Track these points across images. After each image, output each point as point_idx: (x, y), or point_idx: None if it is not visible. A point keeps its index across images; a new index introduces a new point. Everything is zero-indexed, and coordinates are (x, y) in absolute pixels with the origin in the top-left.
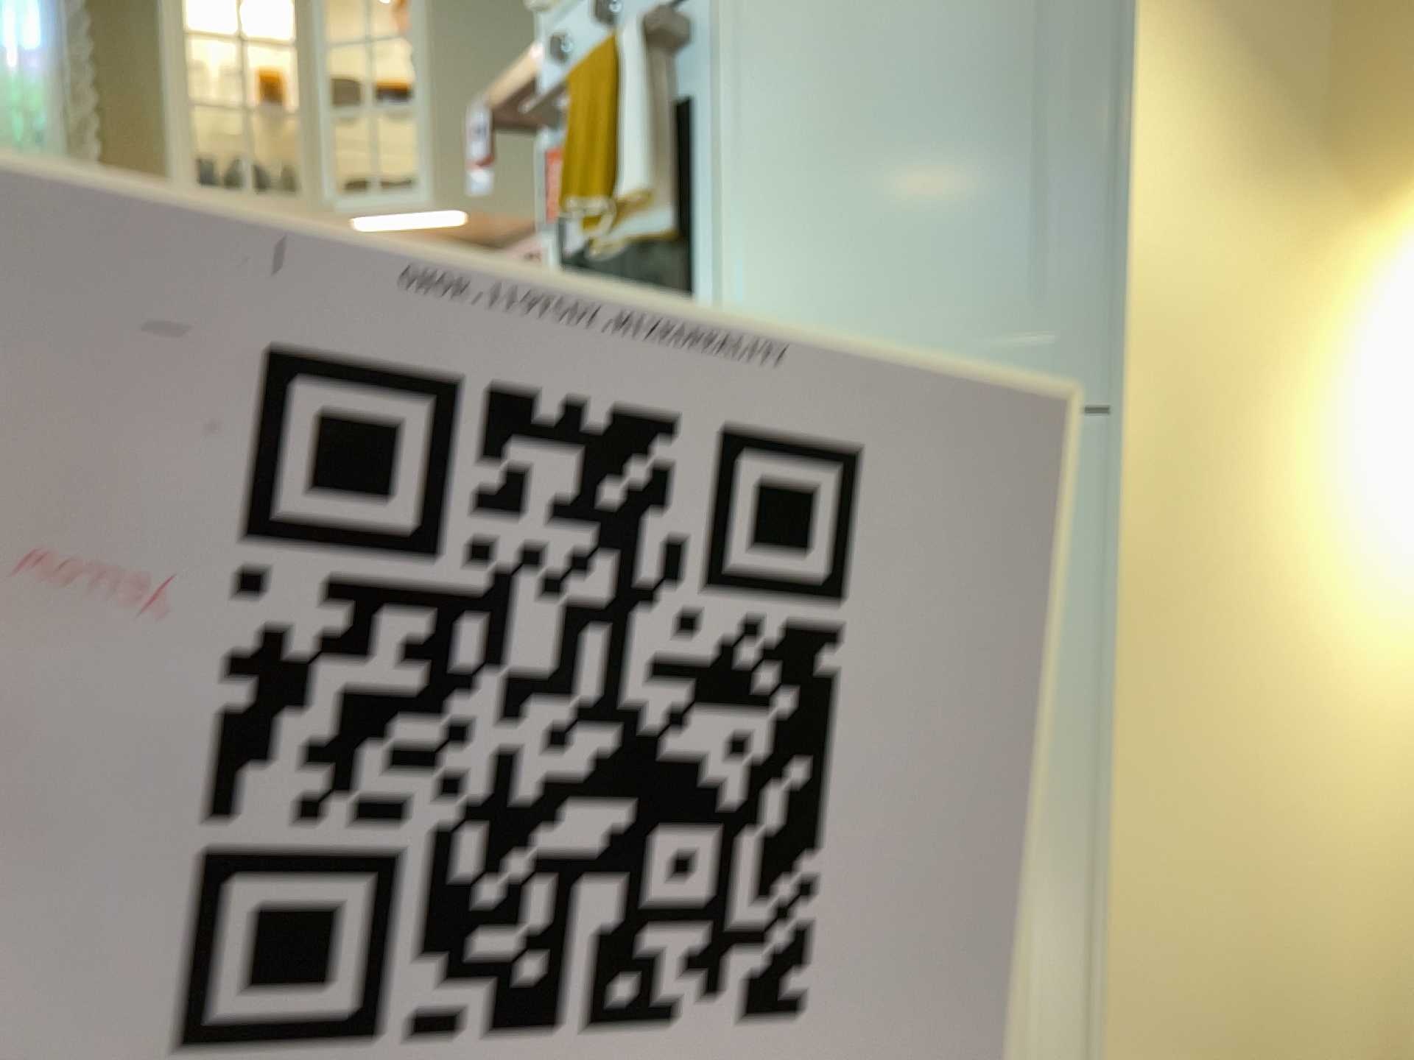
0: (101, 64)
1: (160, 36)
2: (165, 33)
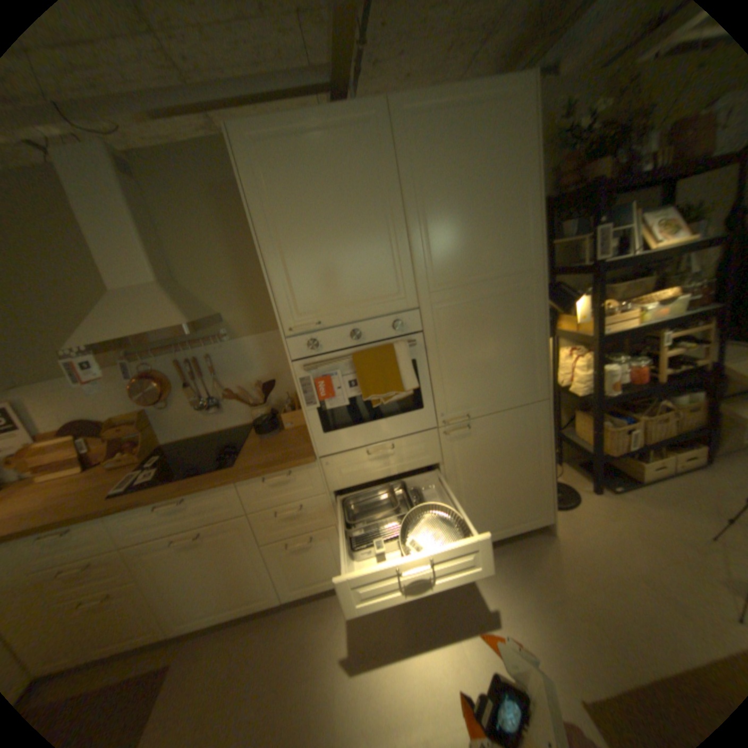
0: None
1: None
2: None
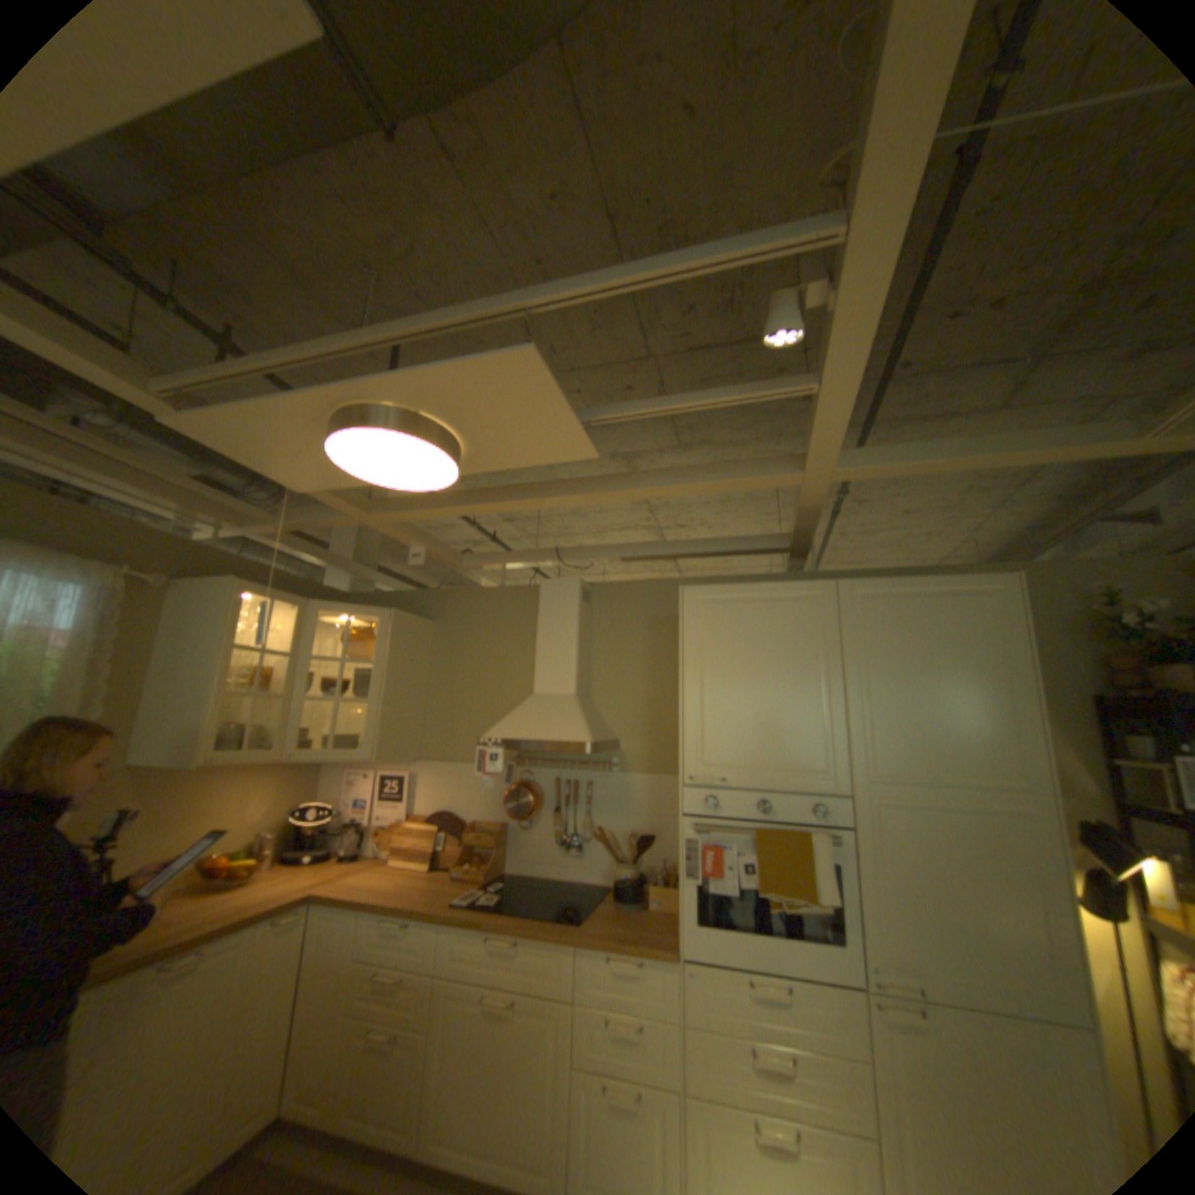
0: (109, 647)
1: (211, 651)
2: (219, 651)
